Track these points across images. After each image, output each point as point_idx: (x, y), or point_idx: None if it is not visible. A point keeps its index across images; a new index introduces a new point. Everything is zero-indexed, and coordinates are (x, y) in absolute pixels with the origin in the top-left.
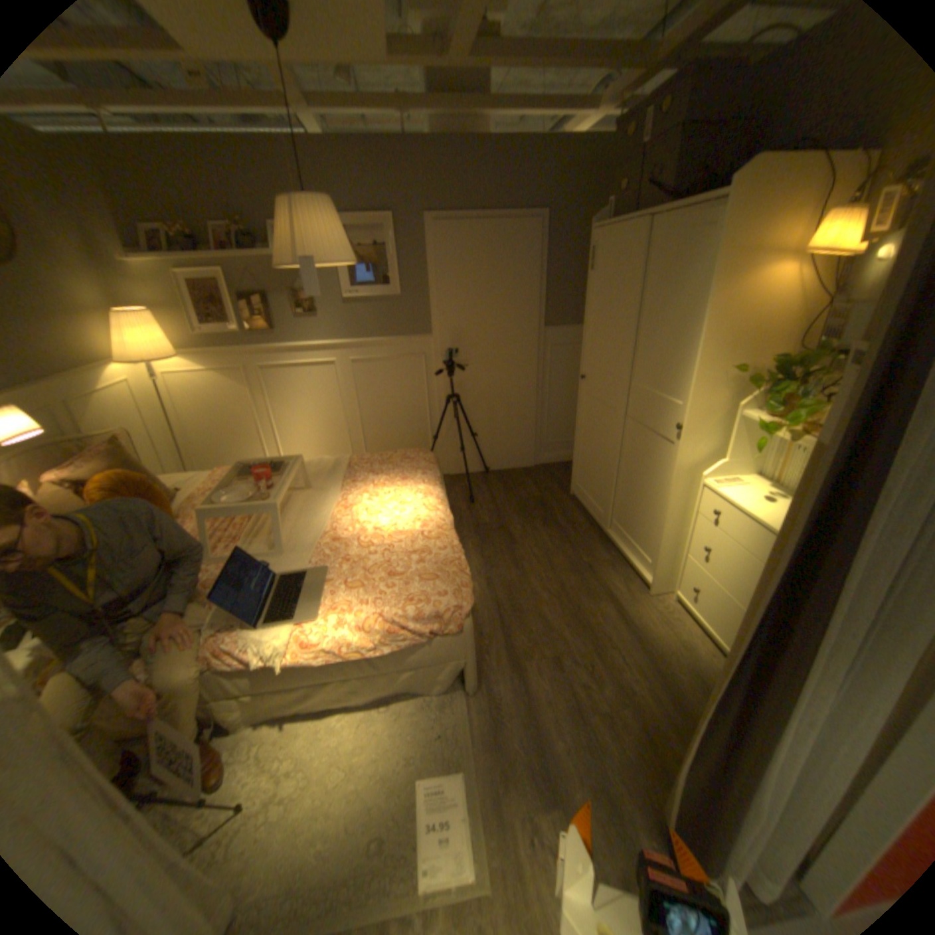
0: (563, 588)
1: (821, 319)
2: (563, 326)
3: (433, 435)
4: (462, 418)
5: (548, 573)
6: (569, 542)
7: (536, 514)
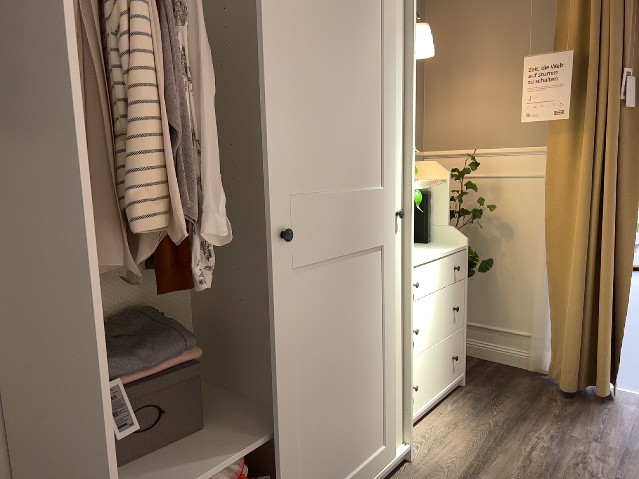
0: None
1: None
2: None
3: None
4: None
5: None
6: None
7: None
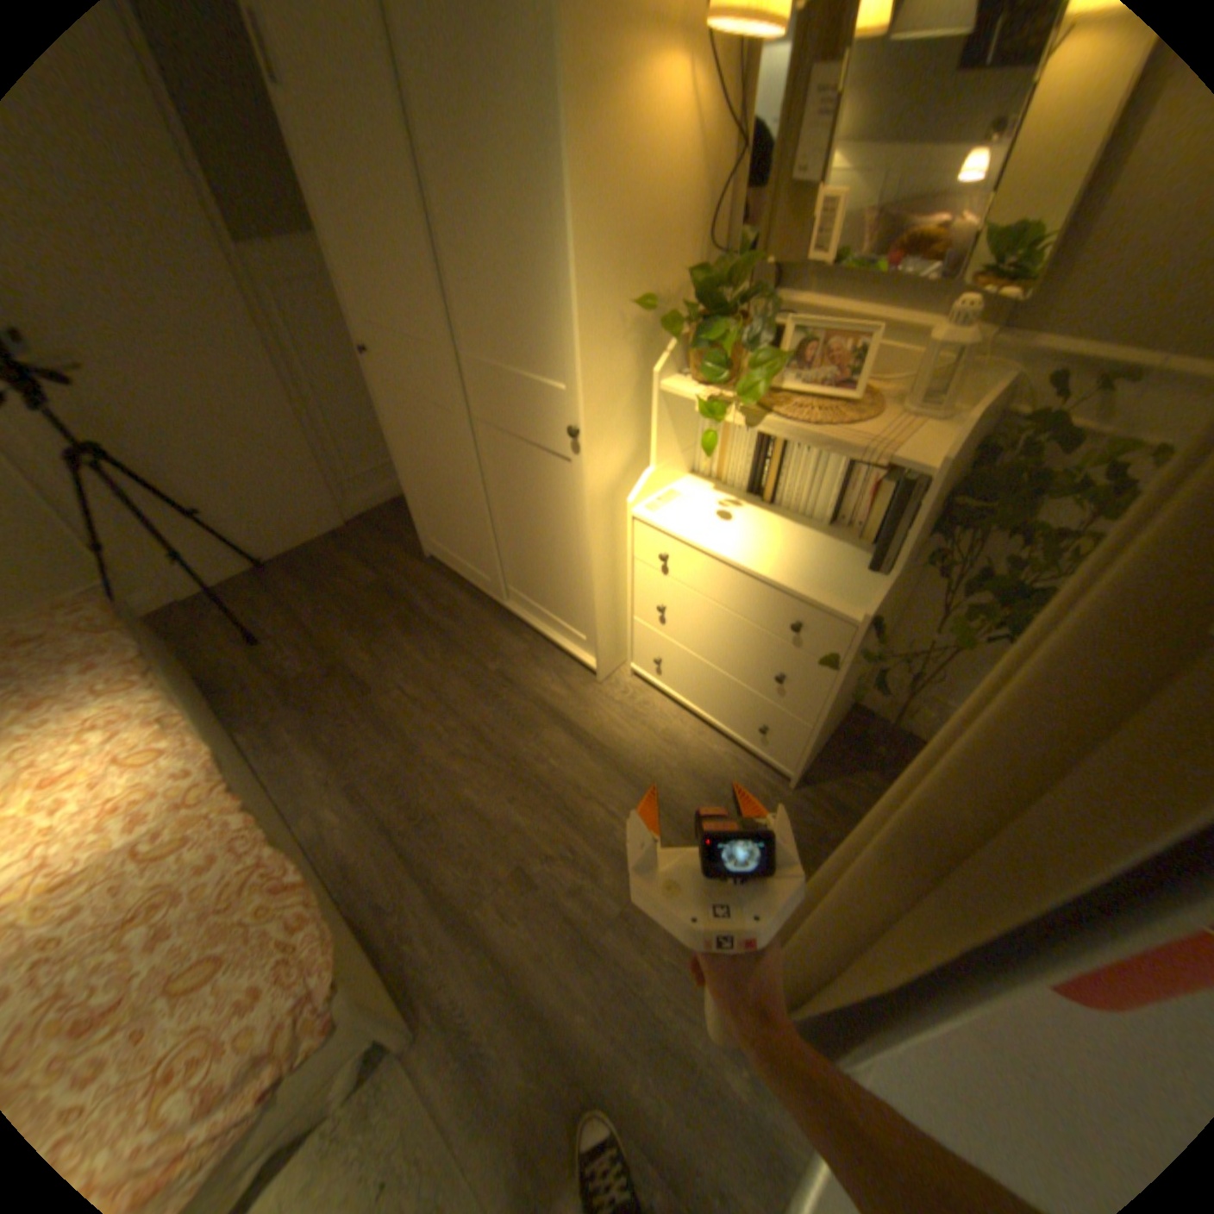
0: (479, 737)
1: (726, 188)
2: (275, 237)
3: (87, 542)
4: (140, 485)
5: (446, 721)
6: (456, 646)
7: (384, 616)
